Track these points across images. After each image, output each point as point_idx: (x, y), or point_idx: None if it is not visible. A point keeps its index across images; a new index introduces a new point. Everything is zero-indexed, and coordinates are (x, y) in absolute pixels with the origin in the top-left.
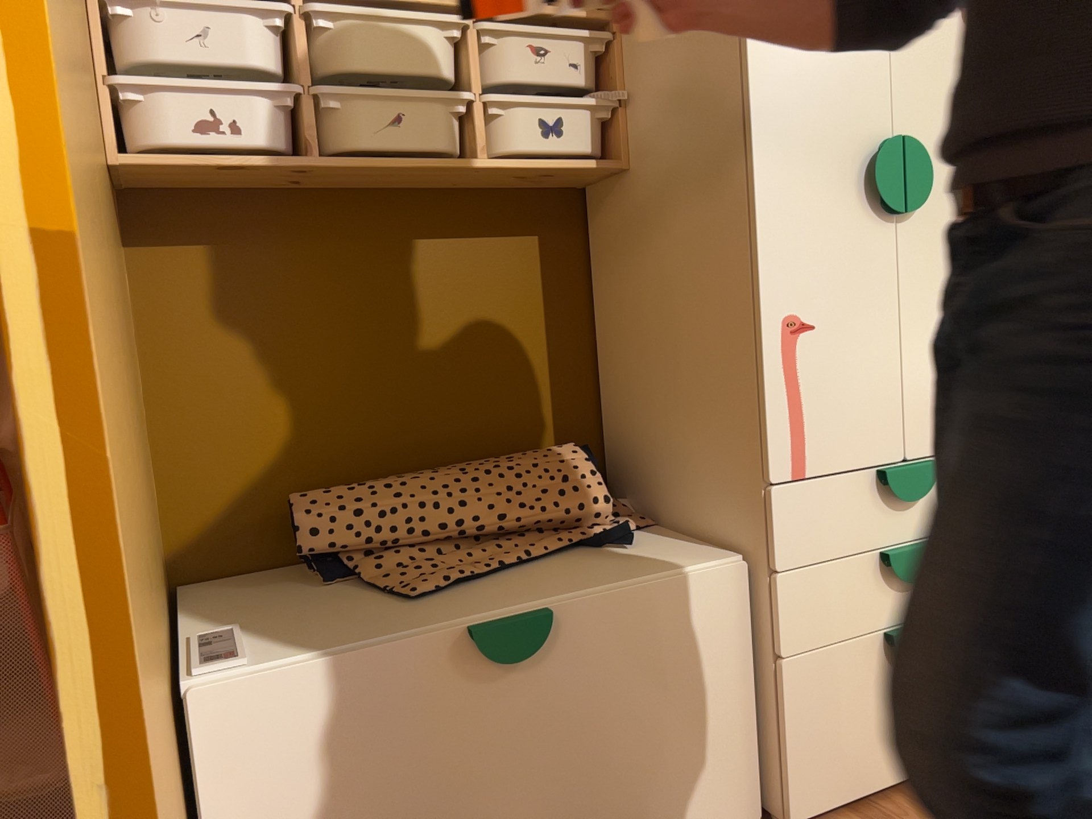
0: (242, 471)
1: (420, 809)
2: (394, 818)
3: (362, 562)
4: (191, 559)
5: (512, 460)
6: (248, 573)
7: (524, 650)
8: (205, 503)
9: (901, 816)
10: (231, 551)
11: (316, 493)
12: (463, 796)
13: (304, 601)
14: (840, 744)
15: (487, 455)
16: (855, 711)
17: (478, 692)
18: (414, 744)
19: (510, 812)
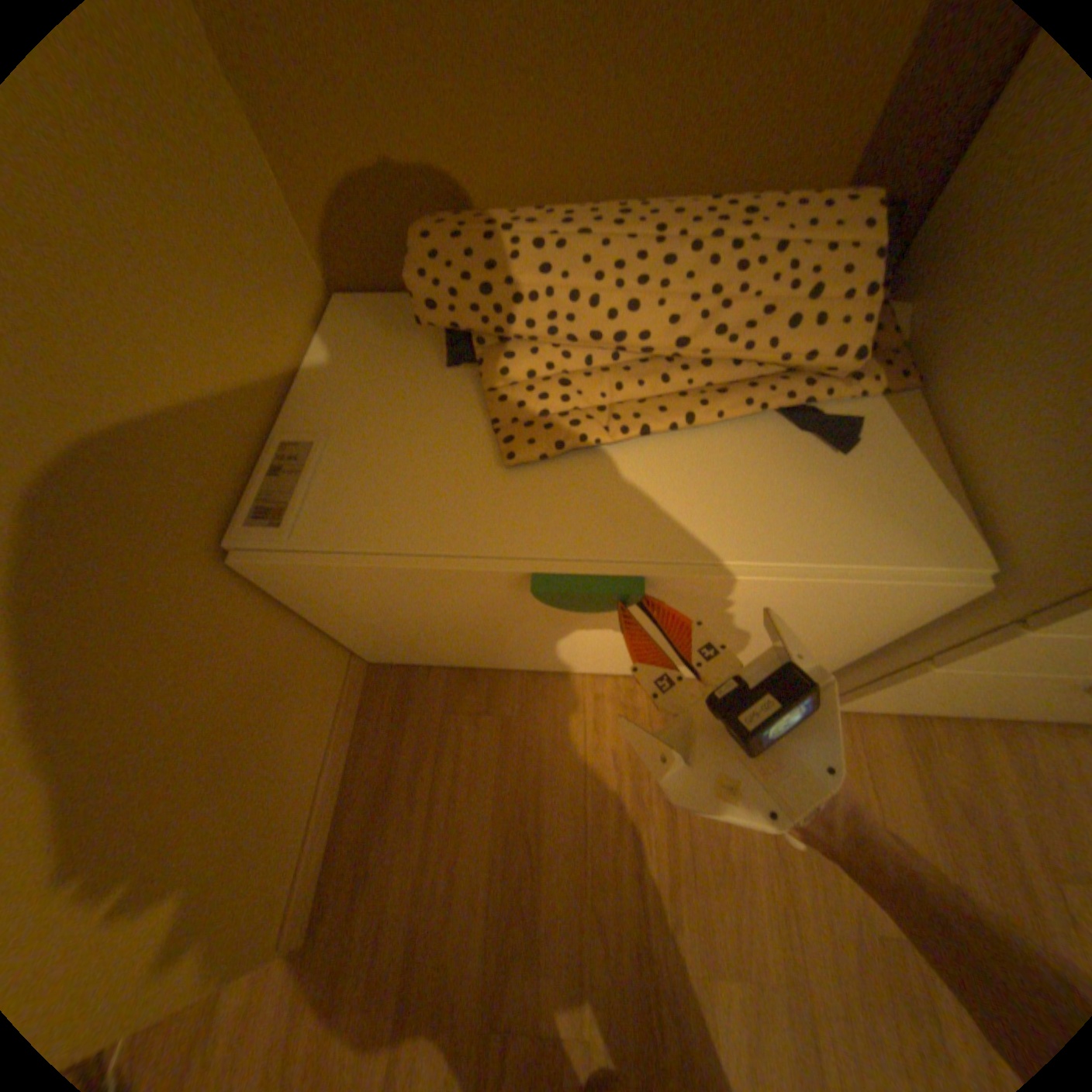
0: (365, 150)
1: (484, 633)
2: (461, 632)
3: (486, 352)
4: (335, 261)
5: (747, 218)
6: (398, 292)
7: (596, 603)
8: (331, 192)
9: (940, 748)
10: (377, 261)
11: (441, 229)
12: (524, 635)
13: (411, 395)
14: (932, 700)
15: (725, 173)
16: (980, 694)
17: (542, 601)
18: (473, 612)
19: (568, 646)
